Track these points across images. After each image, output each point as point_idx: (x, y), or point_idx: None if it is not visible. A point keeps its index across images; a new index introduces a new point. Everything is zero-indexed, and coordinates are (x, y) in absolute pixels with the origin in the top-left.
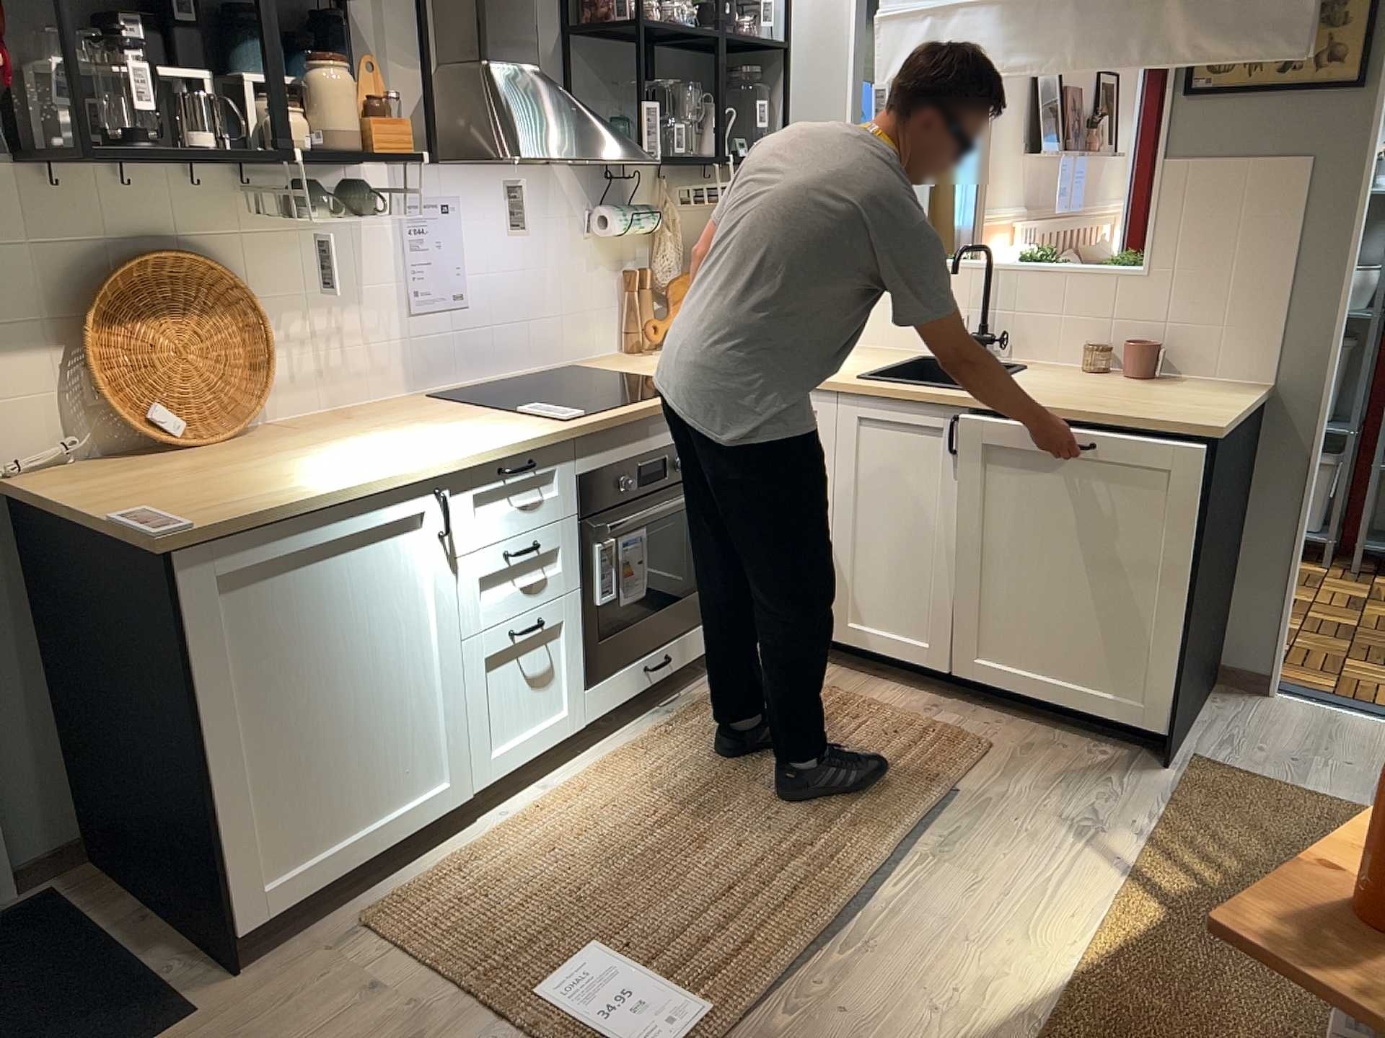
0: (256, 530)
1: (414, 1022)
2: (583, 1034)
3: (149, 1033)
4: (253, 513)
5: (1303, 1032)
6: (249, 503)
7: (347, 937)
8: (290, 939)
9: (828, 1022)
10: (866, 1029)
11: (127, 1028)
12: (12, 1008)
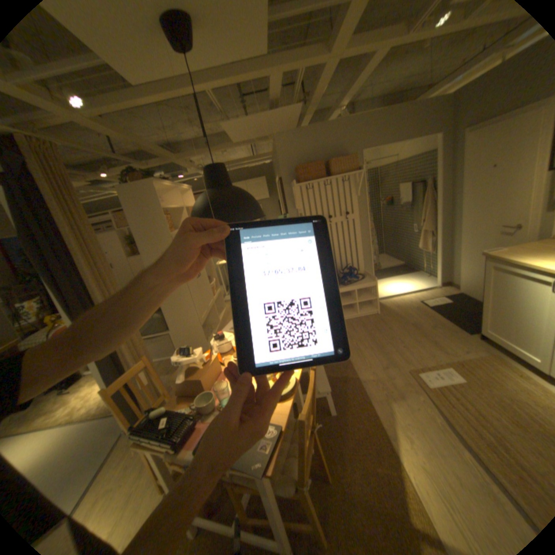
0: (502, 260)
1: (454, 355)
2: (435, 370)
3: (467, 330)
4: (502, 256)
5: (350, 491)
6: (510, 255)
7: (491, 353)
8: (493, 346)
9: (418, 405)
10: (412, 410)
11: (469, 328)
12: (482, 320)
